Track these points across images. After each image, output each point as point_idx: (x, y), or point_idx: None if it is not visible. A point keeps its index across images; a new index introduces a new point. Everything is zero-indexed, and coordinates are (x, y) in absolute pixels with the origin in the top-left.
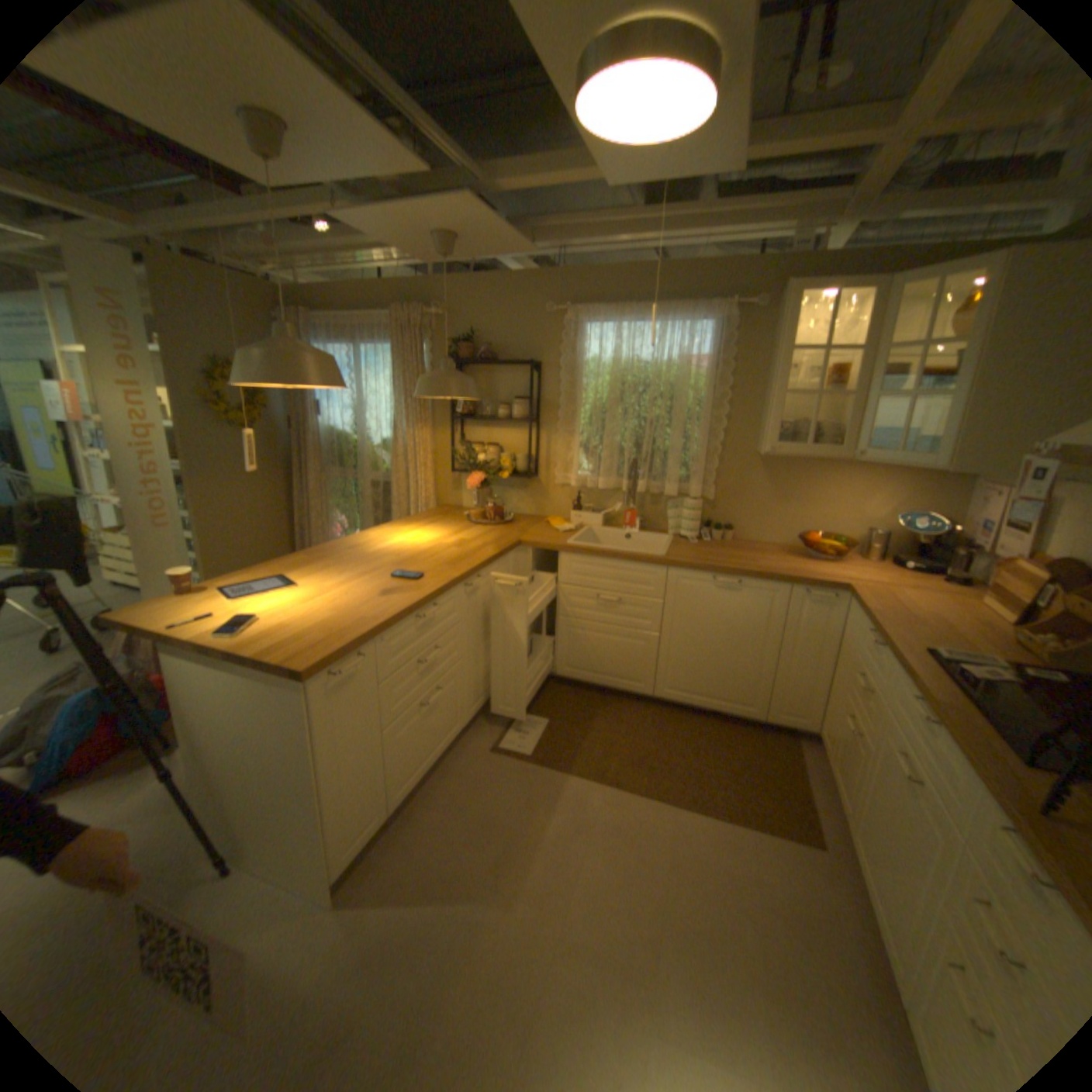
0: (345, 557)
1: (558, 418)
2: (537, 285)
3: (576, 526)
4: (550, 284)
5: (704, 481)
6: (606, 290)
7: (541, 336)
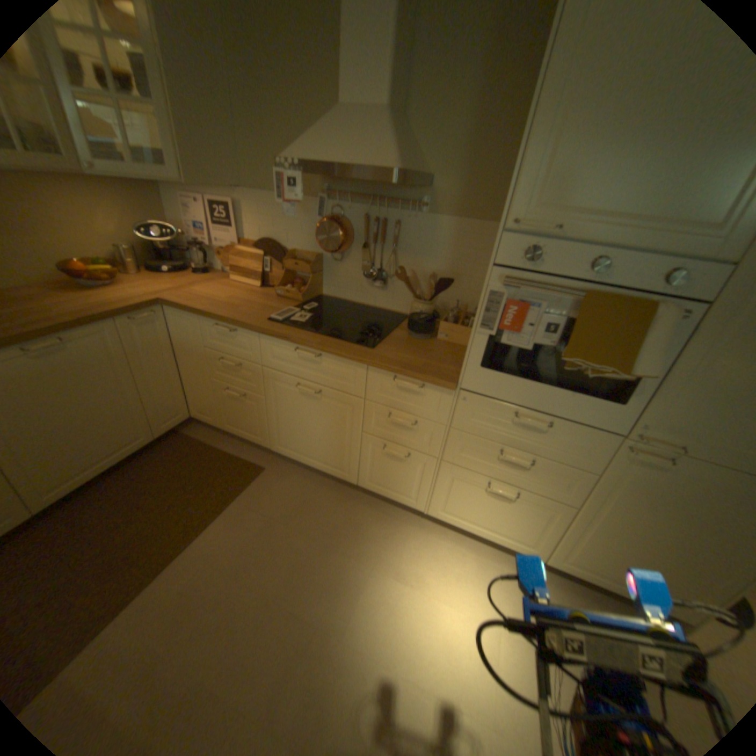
0: None
1: None
2: None
3: None
4: None
5: None
6: None
7: None
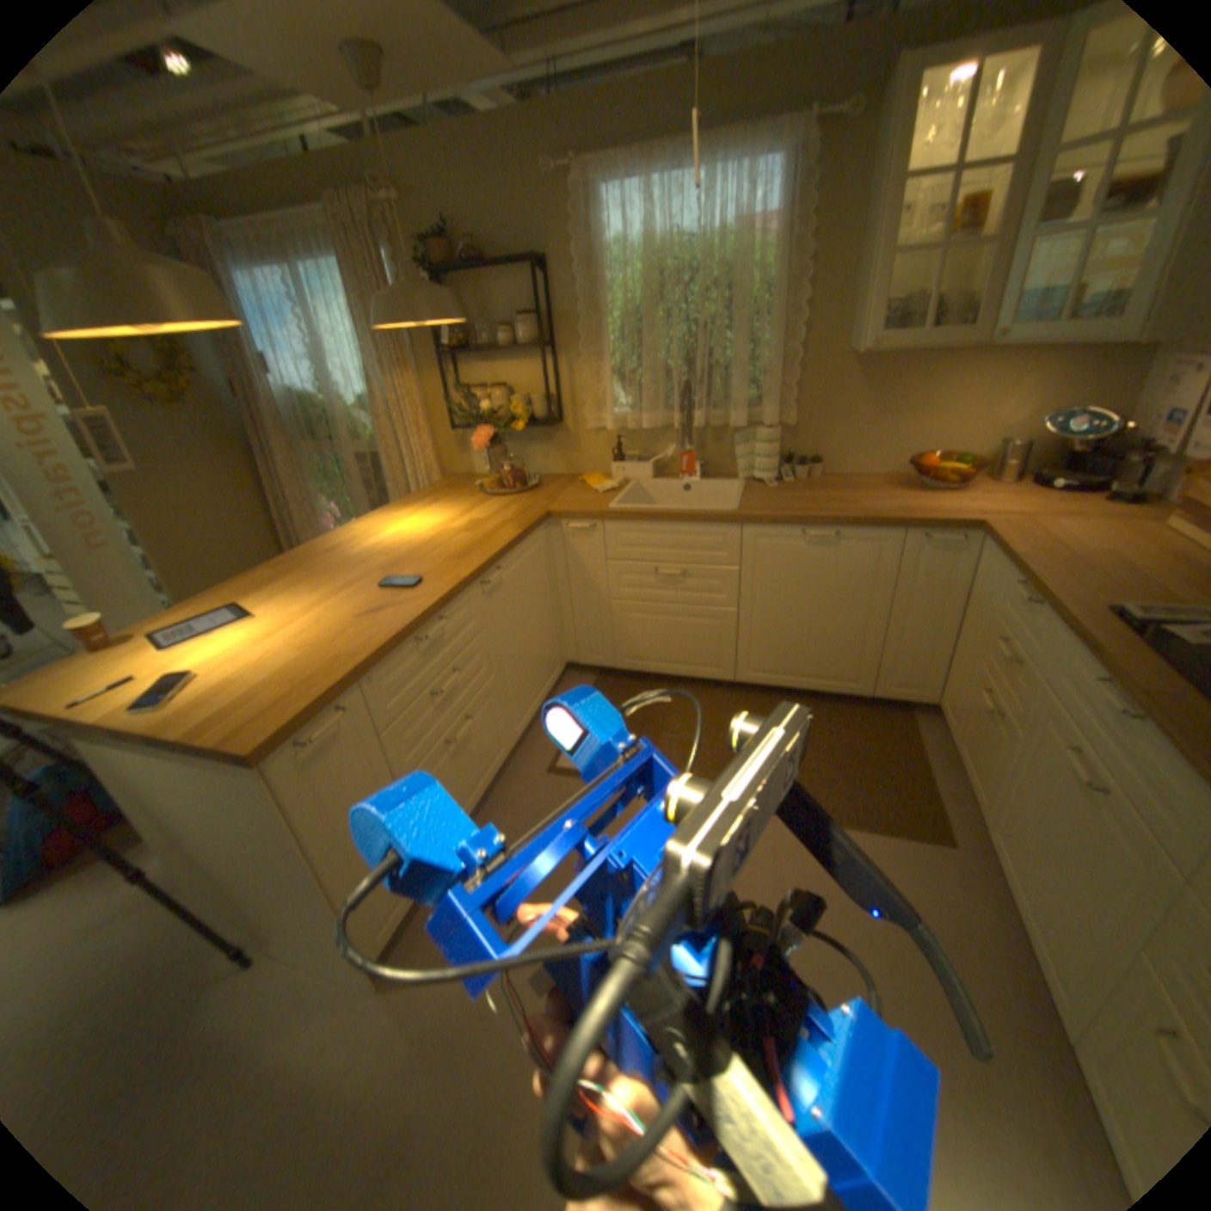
0: (320, 565)
1: (578, 336)
2: (521, 130)
3: (619, 483)
4: (540, 126)
5: (781, 402)
6: (623, 124)
7: (539, 214)
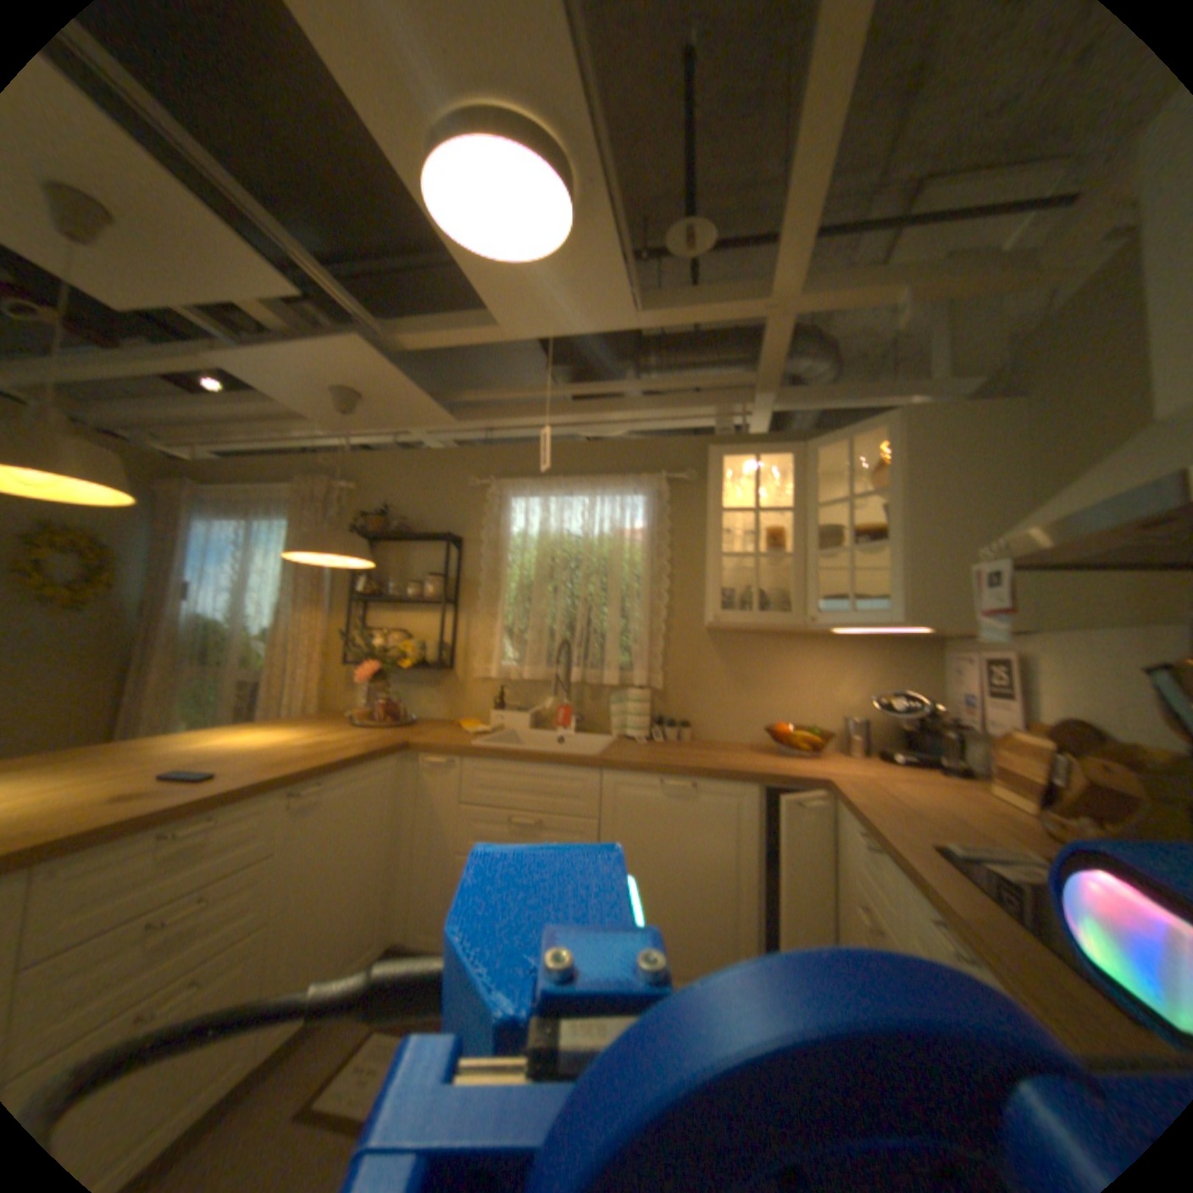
0: (113, 760)
1: (481, 599)
2: (463, 462)
3: (495, 728)
4: (477, 461)
5: (652, 669)
6: (535, 467)
7: (465, 512)
